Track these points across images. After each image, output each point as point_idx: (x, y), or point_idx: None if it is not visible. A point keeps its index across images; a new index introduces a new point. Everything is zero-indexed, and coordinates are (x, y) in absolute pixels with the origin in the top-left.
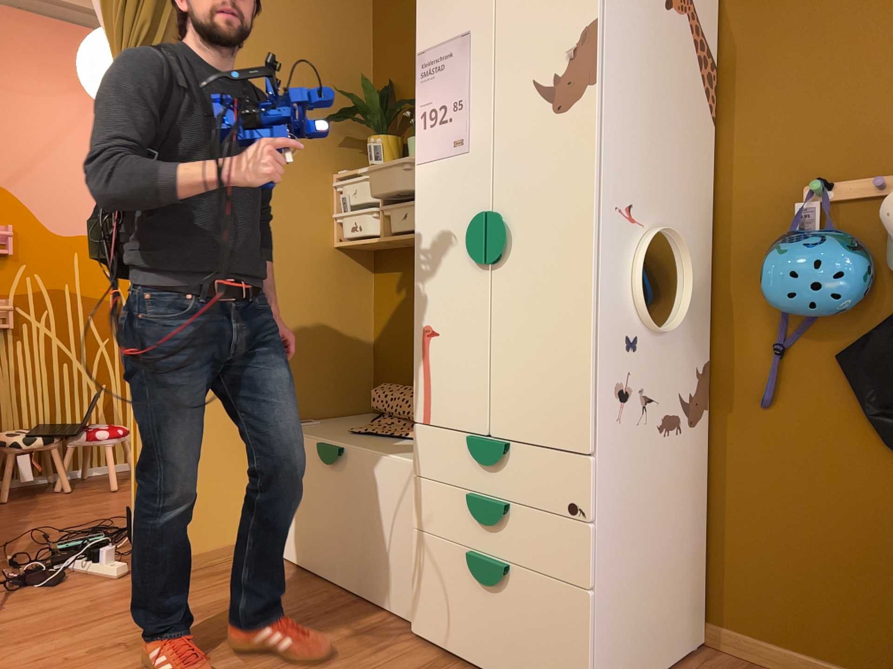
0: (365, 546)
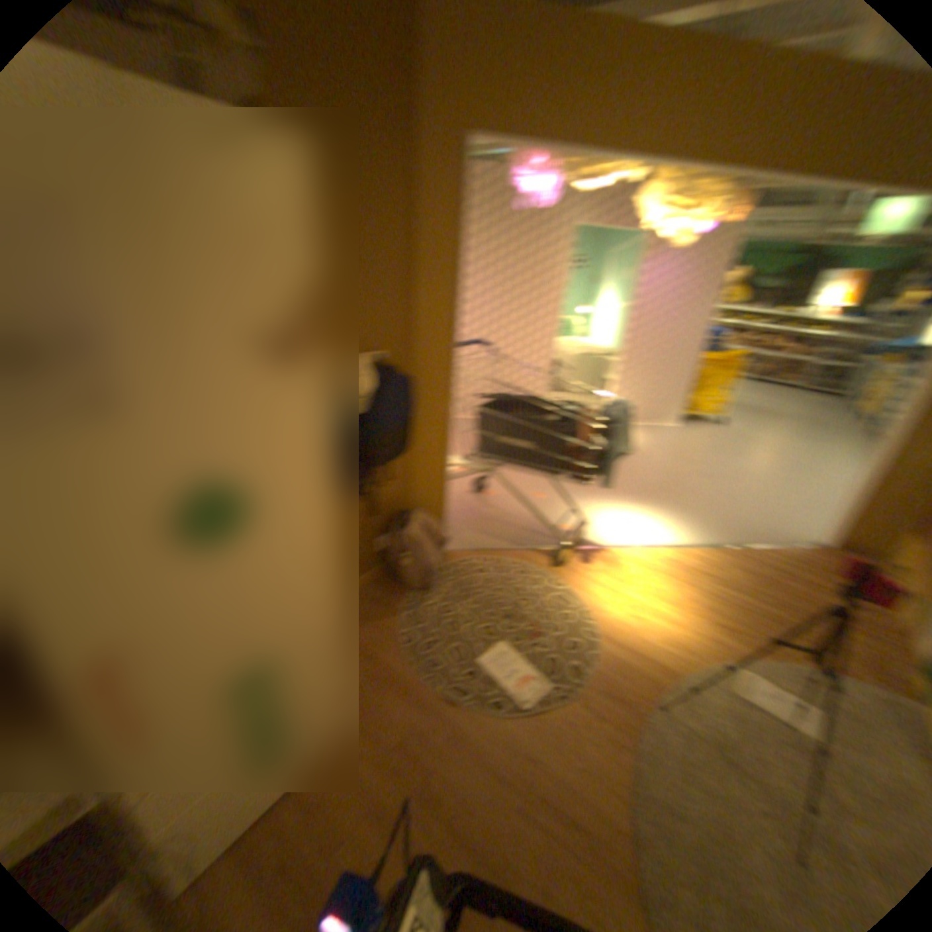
0: None
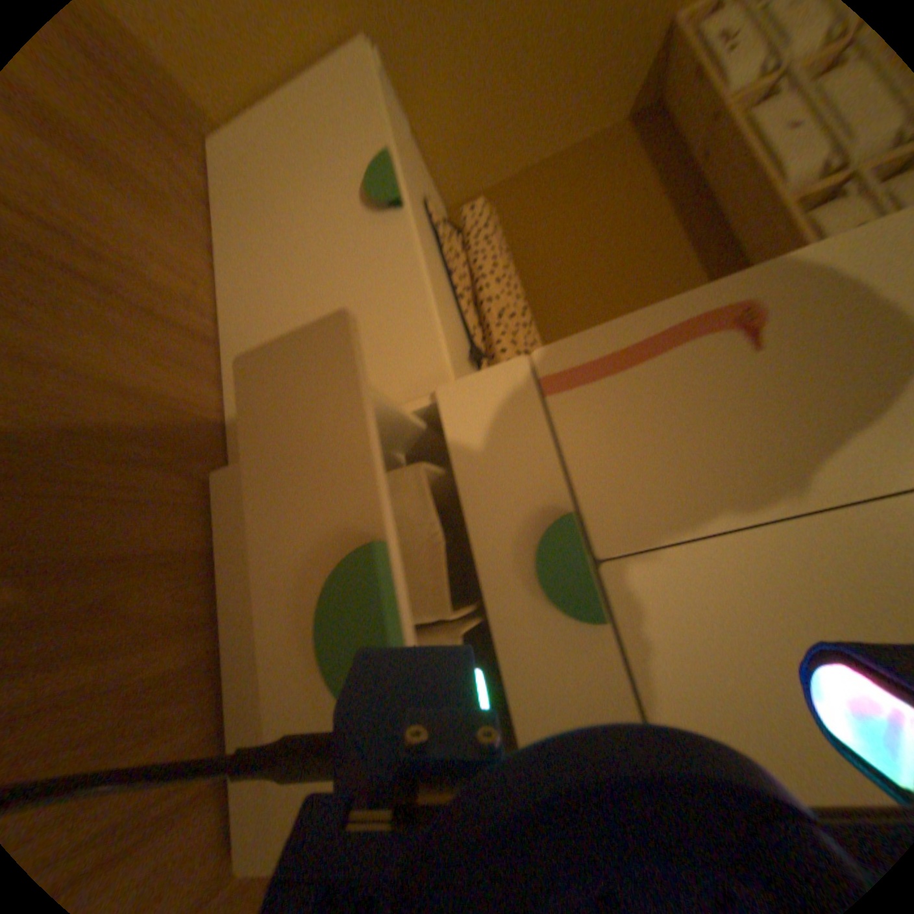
0: (284, 329)
